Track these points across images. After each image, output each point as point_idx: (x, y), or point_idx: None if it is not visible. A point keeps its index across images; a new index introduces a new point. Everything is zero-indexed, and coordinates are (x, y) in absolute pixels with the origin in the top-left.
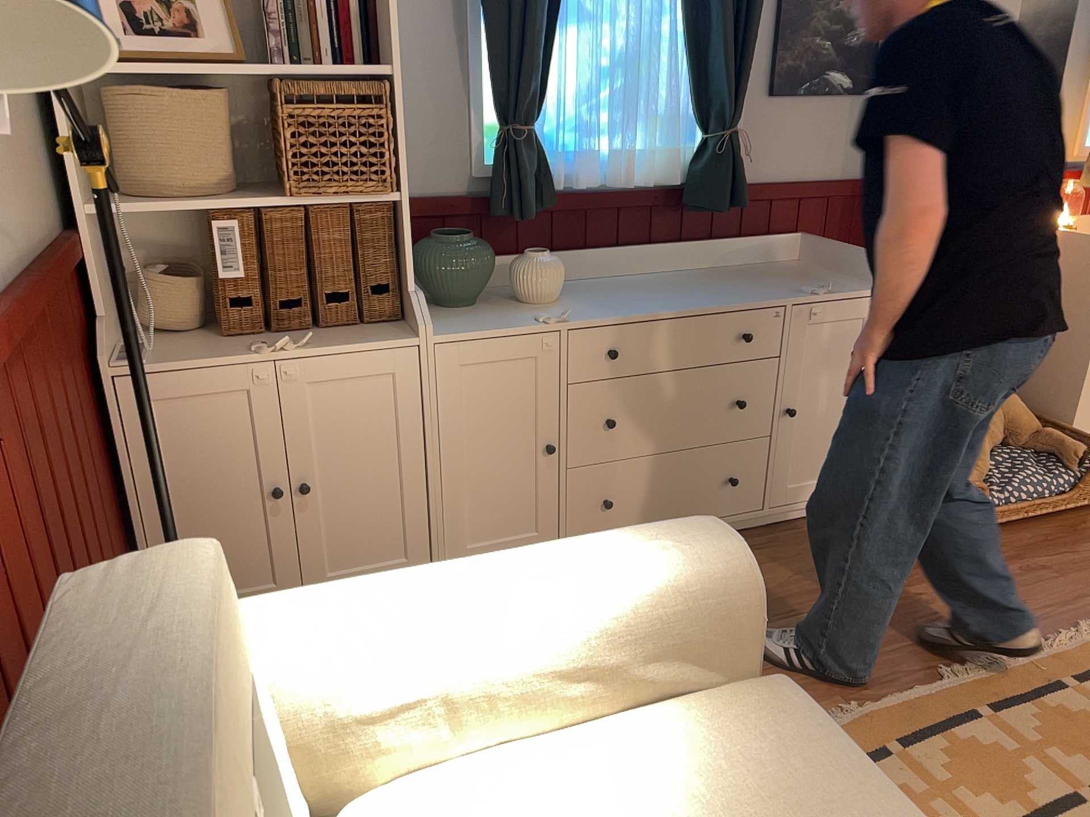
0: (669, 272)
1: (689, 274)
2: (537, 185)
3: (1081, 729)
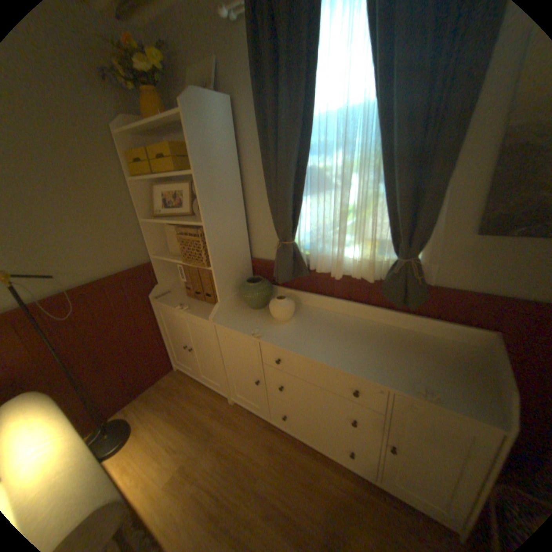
0: (376, 322)
1: (384, 330)
2: (294, 267)
3: None
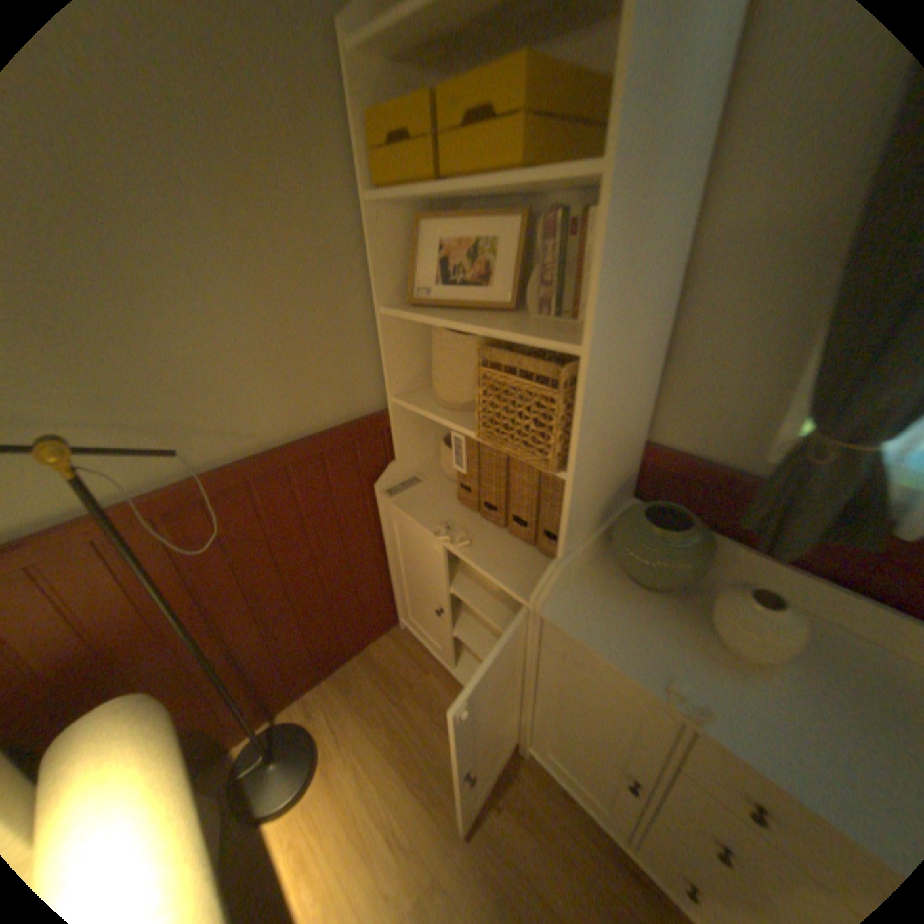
0: None
1: None
2: (847, 521)
3: None
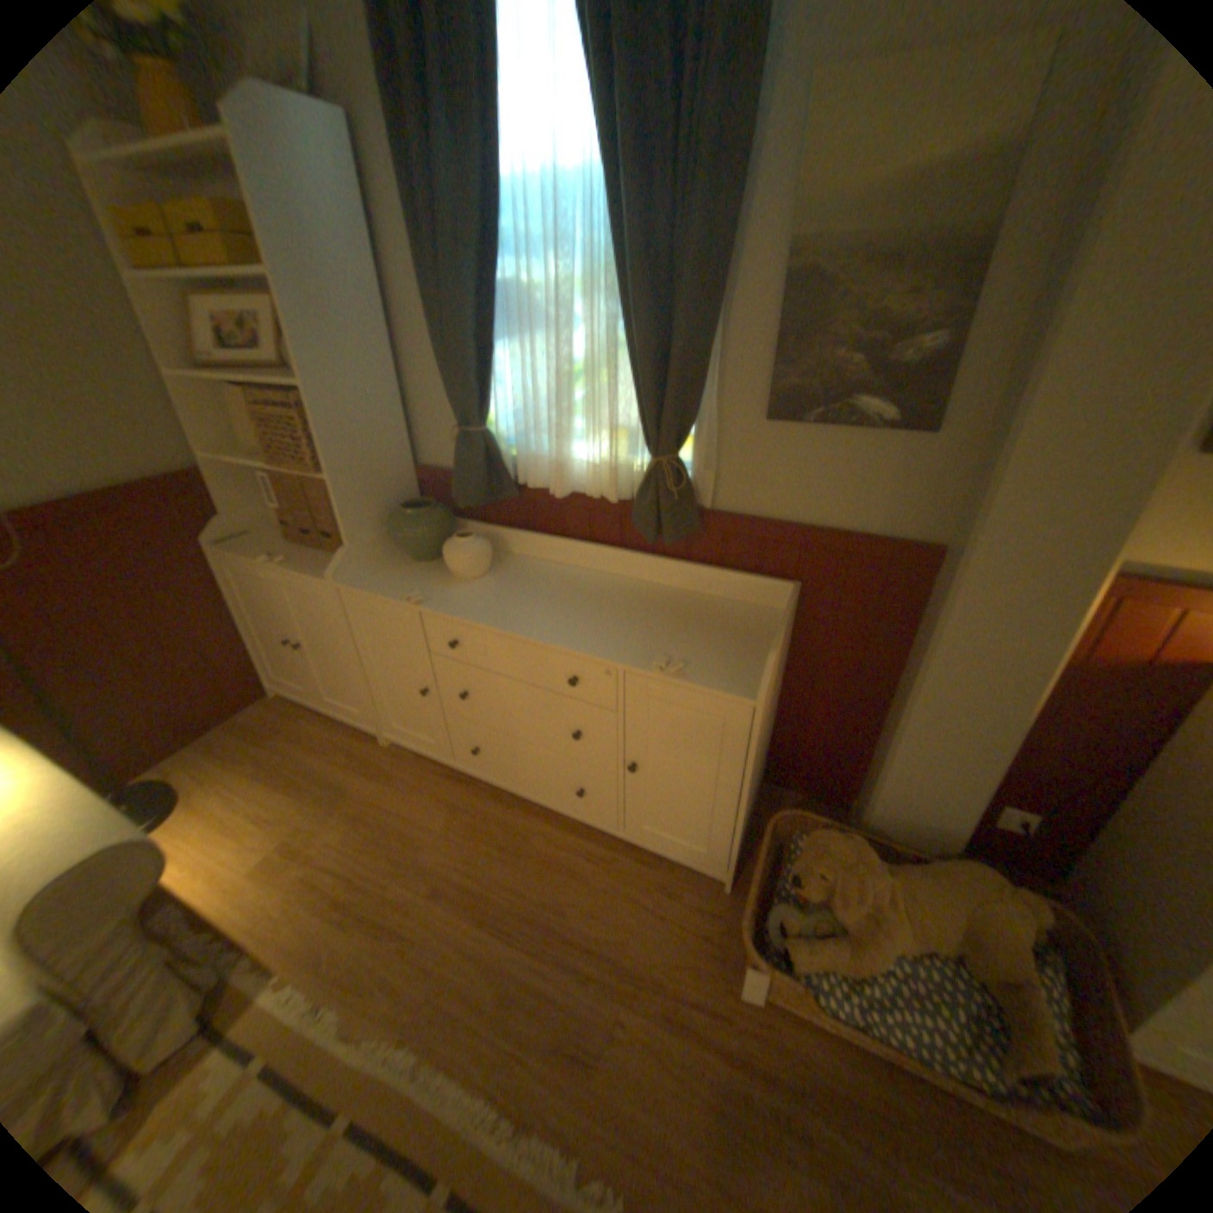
0: (630, 580)
1: (639, 590)
2: (487, 479)
3: None
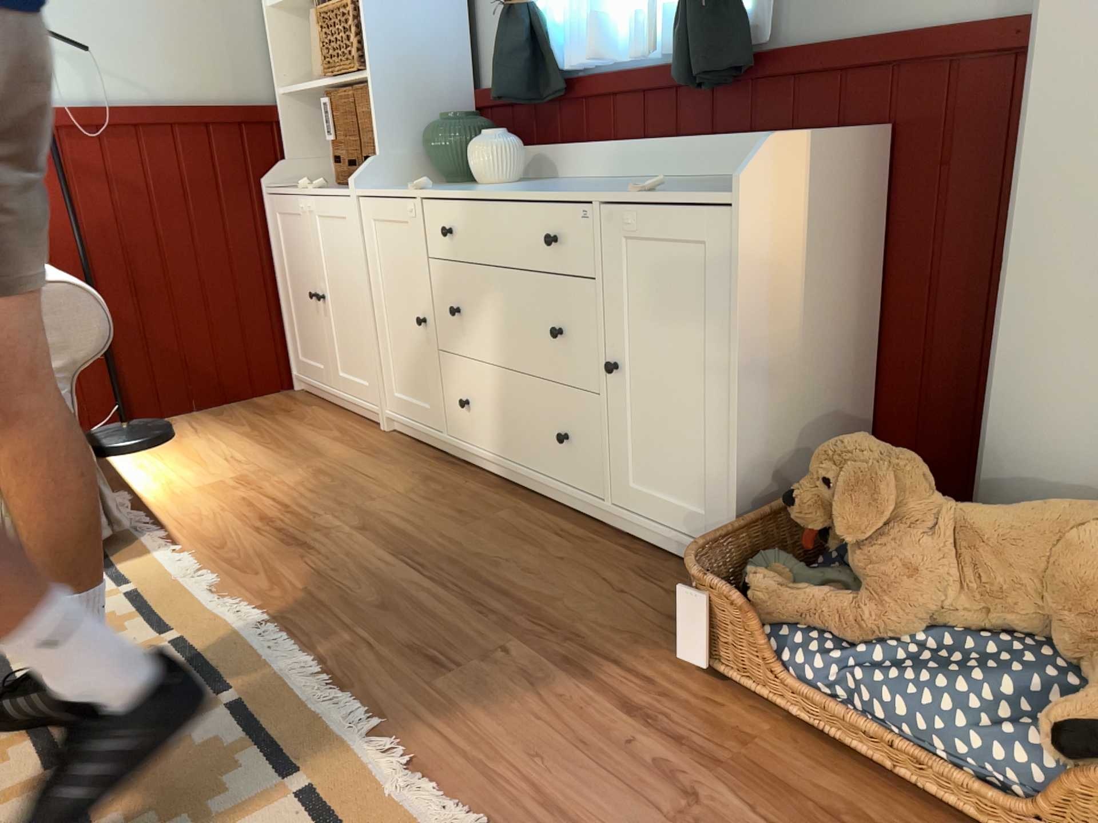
0: (677, 177)
1: (682, 179)
2: (526, 66)
3: (185, 784)
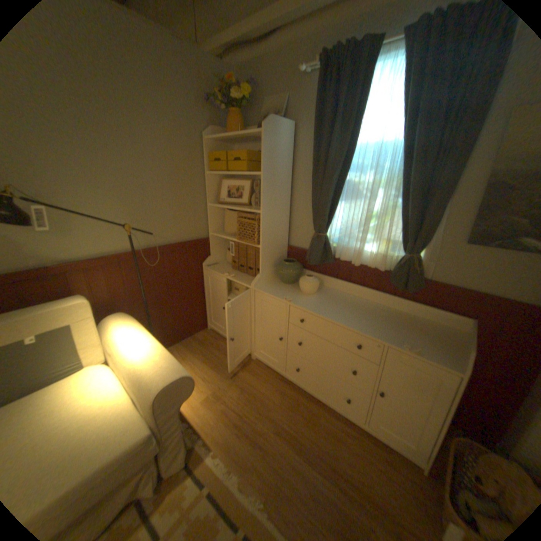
0: (381, 305)
1: (387, 310)
2: (323, 254)
3: None
